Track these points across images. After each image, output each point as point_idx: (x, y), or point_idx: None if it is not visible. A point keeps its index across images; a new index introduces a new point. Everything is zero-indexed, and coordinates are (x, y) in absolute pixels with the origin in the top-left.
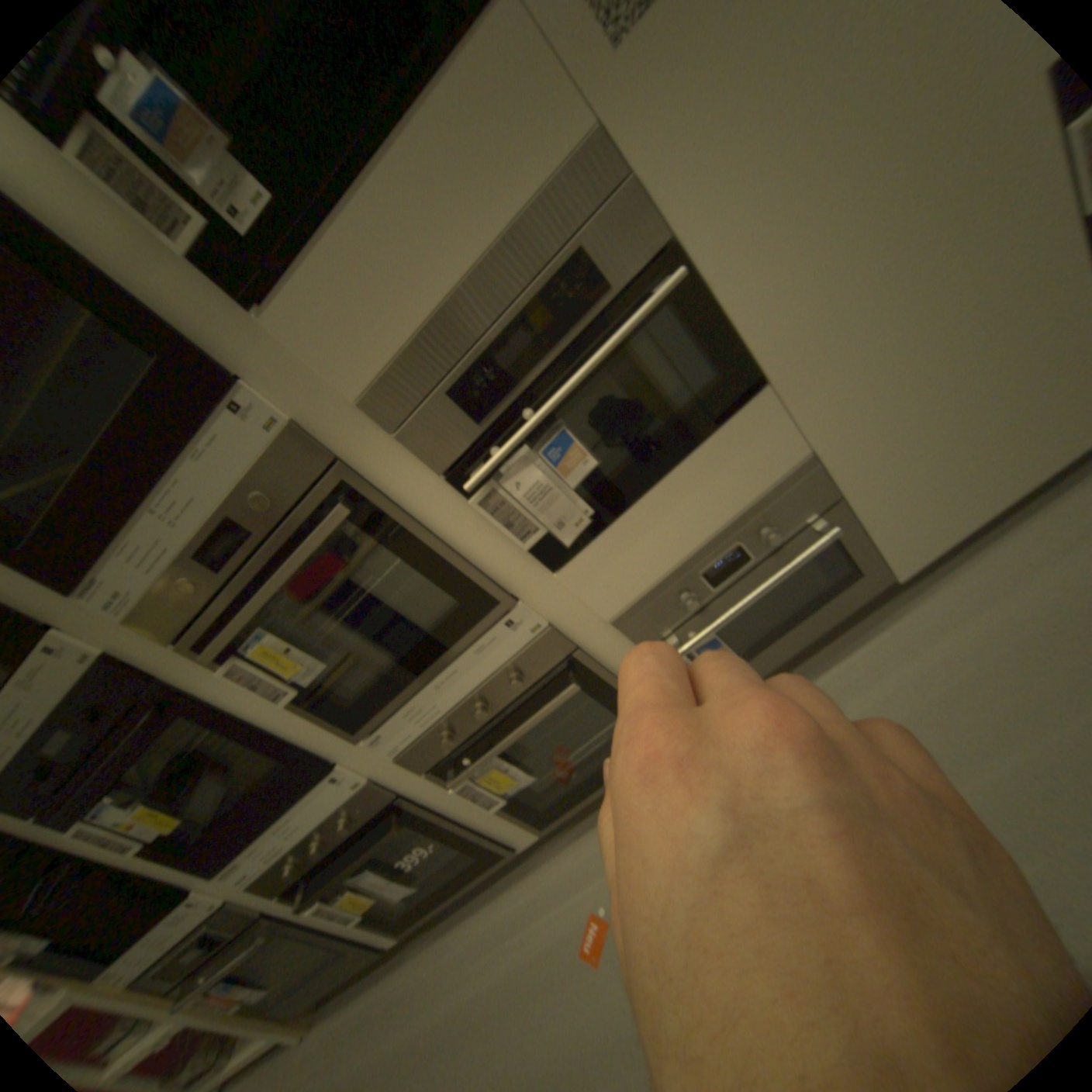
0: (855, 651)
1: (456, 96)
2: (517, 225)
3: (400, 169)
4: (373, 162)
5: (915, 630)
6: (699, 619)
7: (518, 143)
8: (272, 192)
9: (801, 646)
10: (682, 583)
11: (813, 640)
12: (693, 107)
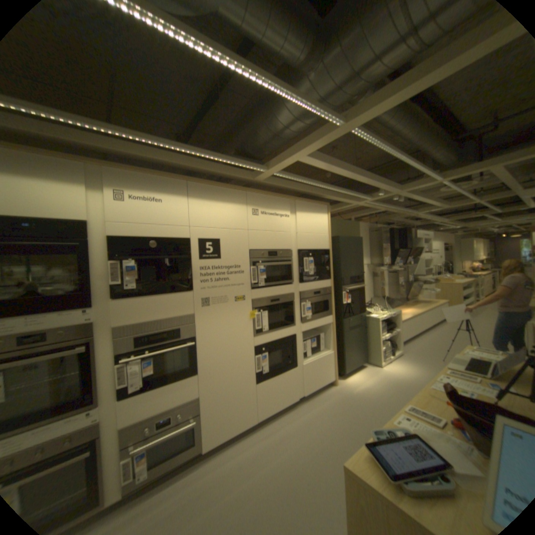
0: (180, 479)
1: (176, 296)
2: (171, 316)
3: (160, 298)
4: (156, 294)
5: (199, 473)
6: (144, 442)
7: (180, 307)
8: (136, 287)
9: (165, 473)
10: (148, 424)
11: (170, 471)
12: (208, 320)
